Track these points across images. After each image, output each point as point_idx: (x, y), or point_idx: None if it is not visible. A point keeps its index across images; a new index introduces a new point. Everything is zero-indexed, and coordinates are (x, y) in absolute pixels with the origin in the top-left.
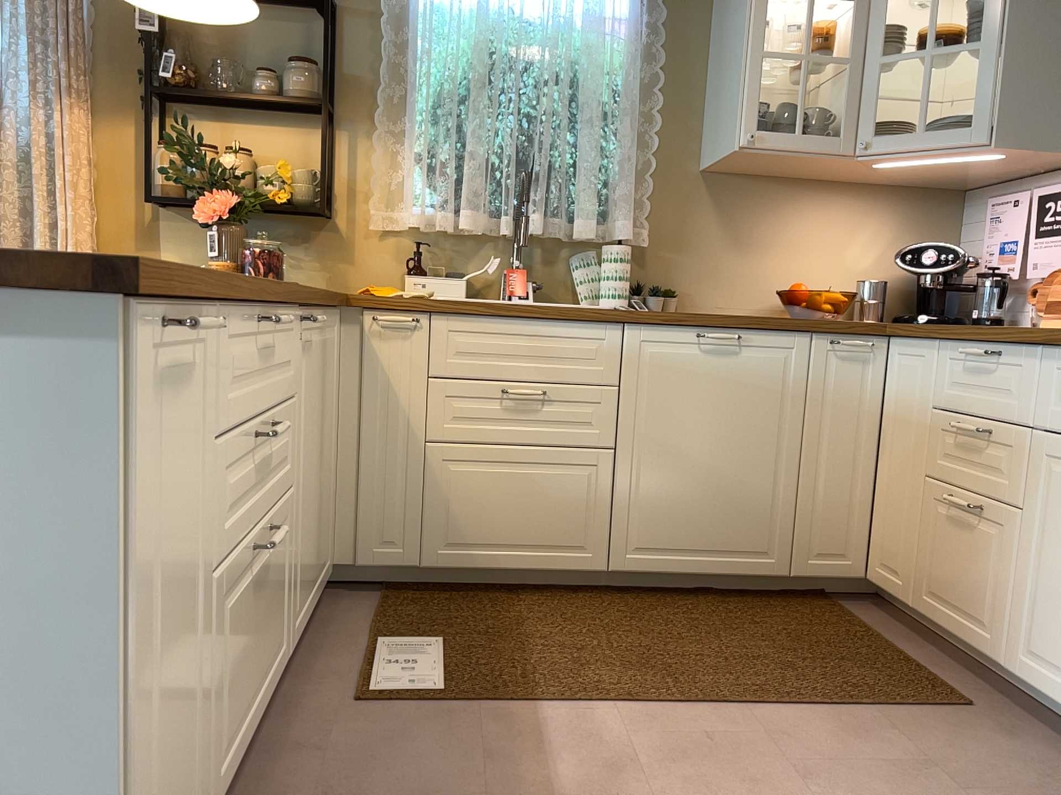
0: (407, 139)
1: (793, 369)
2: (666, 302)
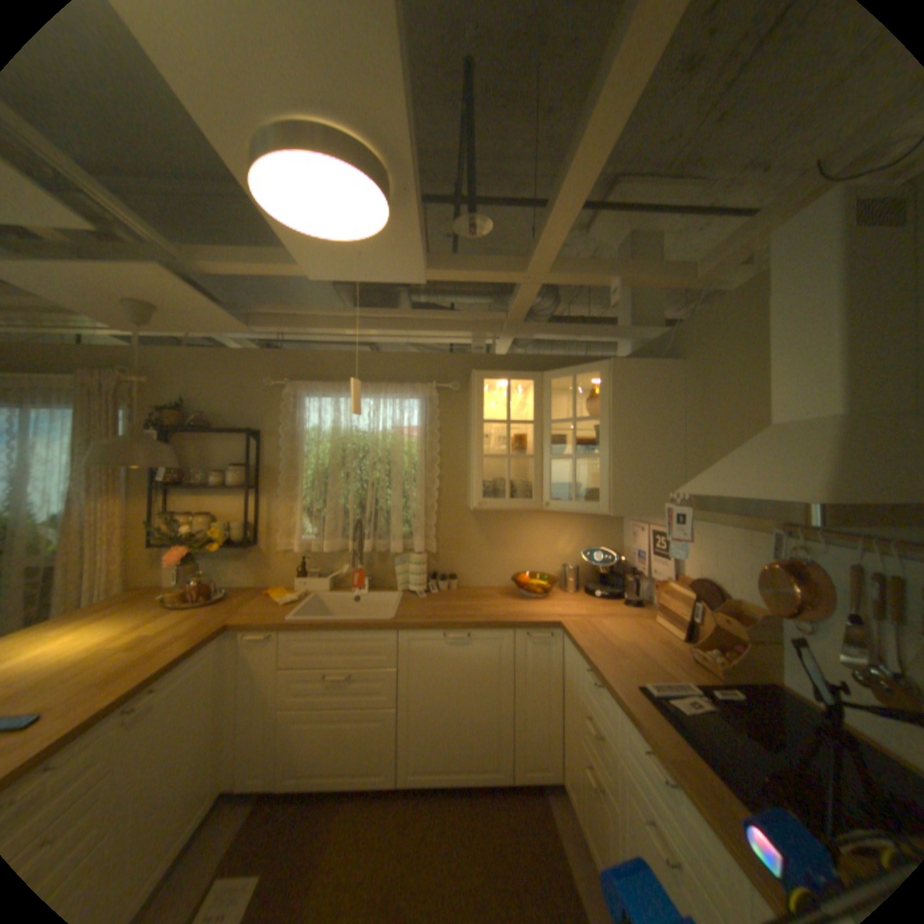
0: (298, 500)
1: (504, 653)
2: (448, 584)
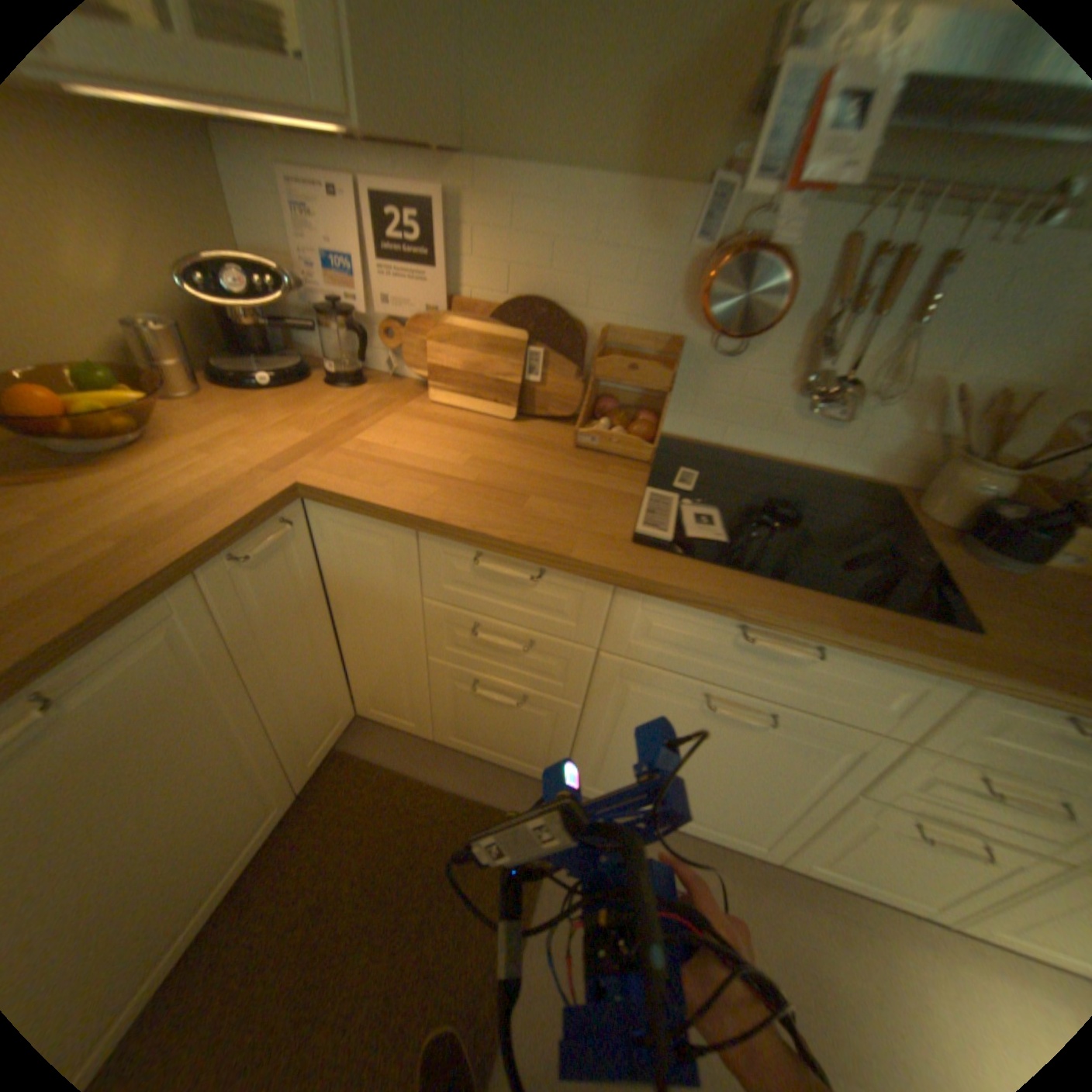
0: None
1: (185, 642)
2: None
